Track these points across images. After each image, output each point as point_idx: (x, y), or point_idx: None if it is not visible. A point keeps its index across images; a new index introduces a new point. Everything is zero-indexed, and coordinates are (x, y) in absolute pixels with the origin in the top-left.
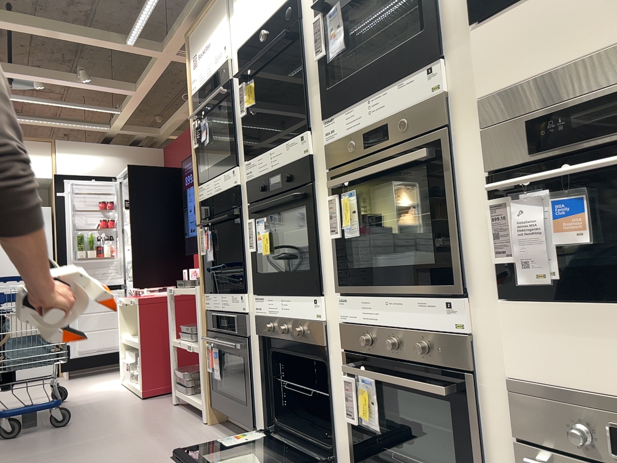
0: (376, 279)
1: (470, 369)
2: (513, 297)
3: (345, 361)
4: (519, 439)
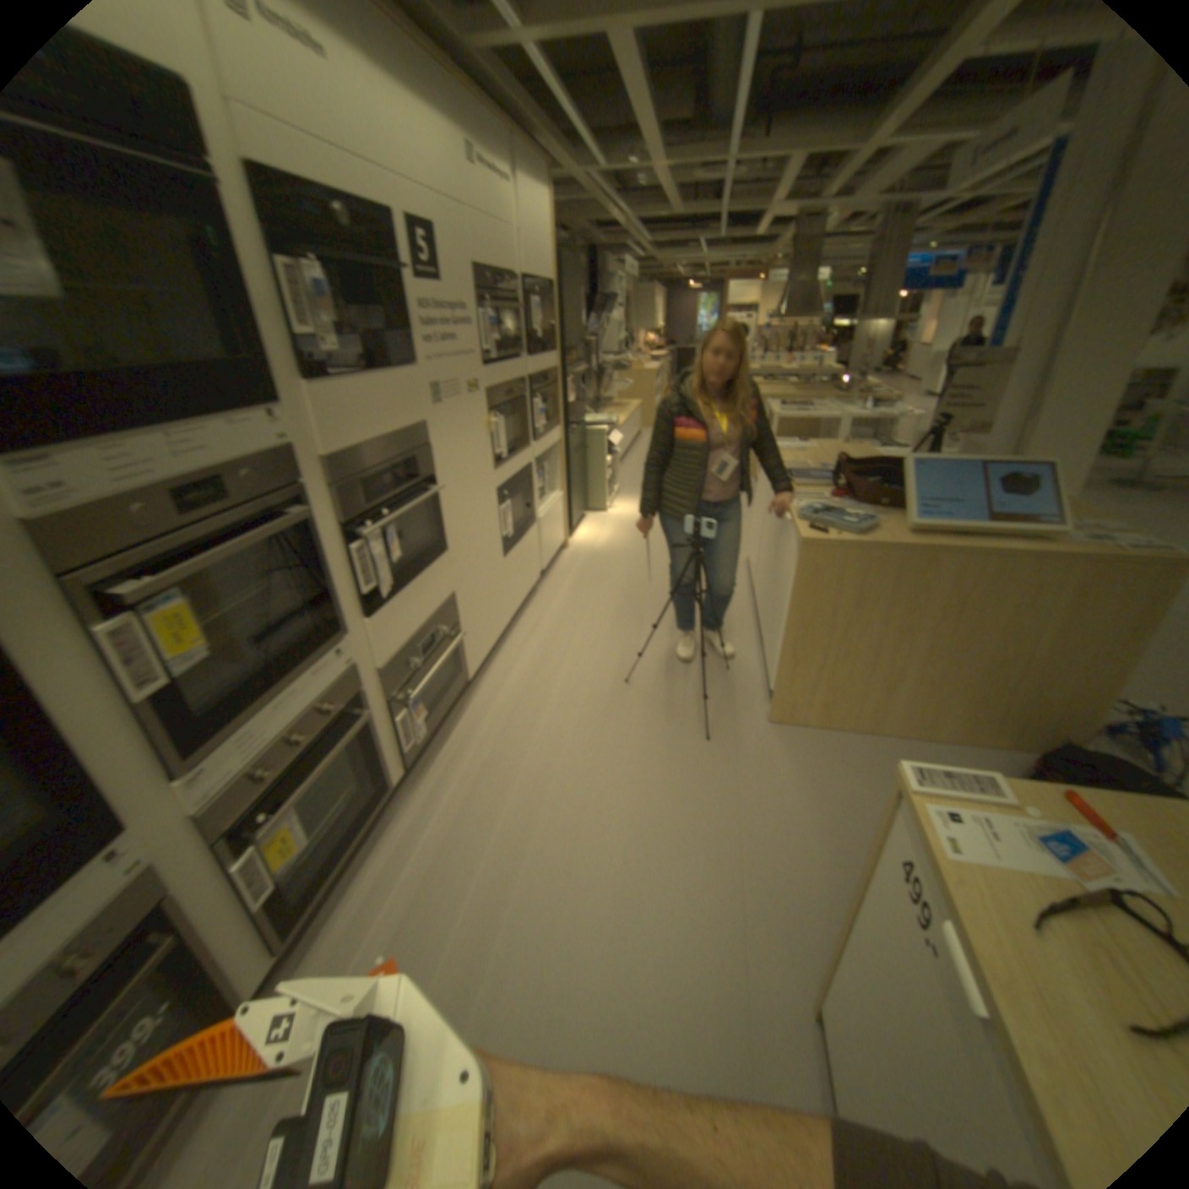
0: (252, 695)
1: (357, 692)
2: (372, 616)
3: (213, 859)
4: (390, 703)
